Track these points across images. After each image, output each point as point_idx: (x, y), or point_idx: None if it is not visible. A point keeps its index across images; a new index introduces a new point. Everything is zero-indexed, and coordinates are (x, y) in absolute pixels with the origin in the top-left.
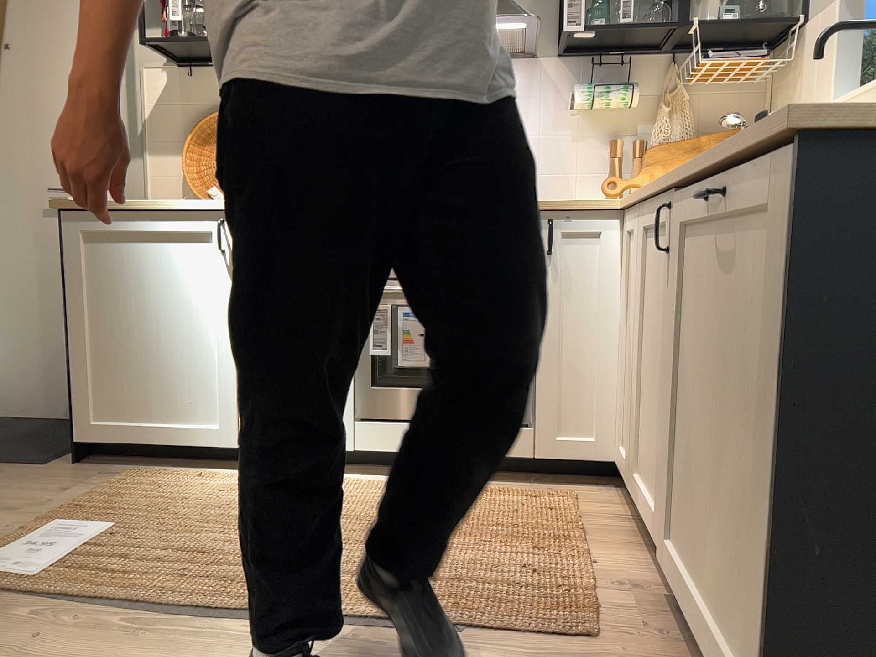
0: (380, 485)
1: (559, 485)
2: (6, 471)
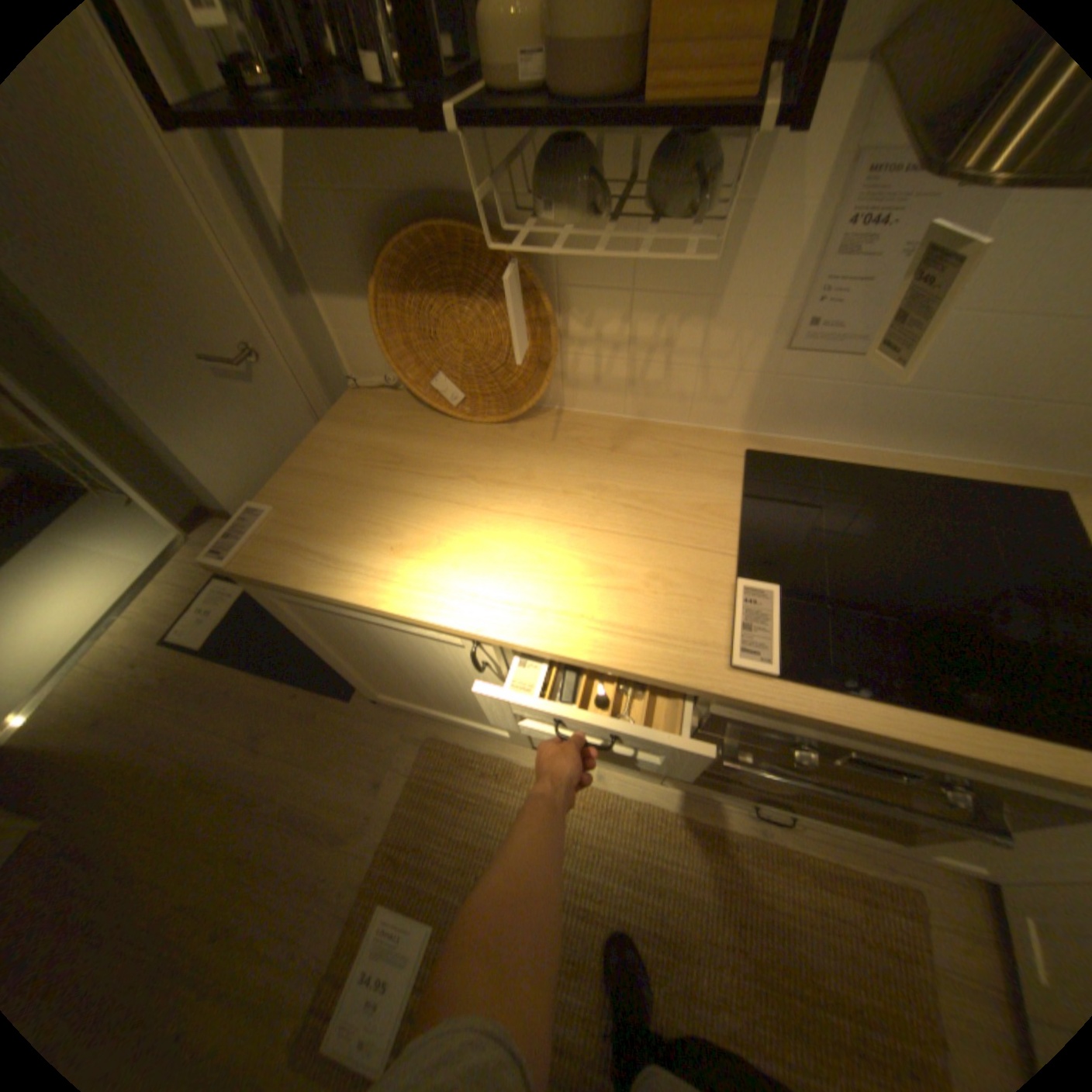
0: (688, 828)
1: (900, 851)
2: (316, 712)
